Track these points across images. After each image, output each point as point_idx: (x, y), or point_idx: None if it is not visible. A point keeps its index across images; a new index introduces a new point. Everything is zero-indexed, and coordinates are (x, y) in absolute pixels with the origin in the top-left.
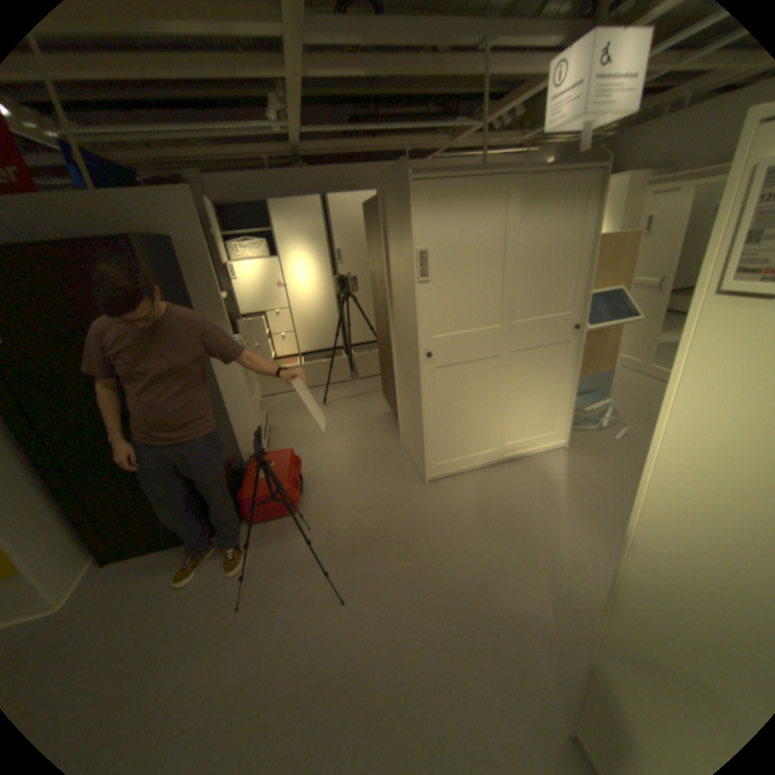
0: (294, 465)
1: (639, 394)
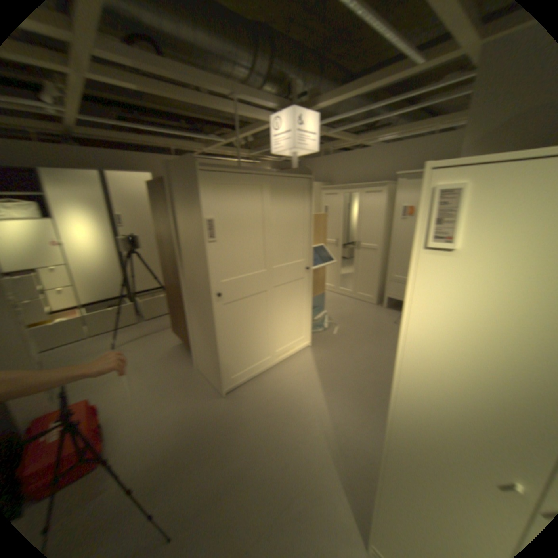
0: (94, 415)
1: (338, 306)
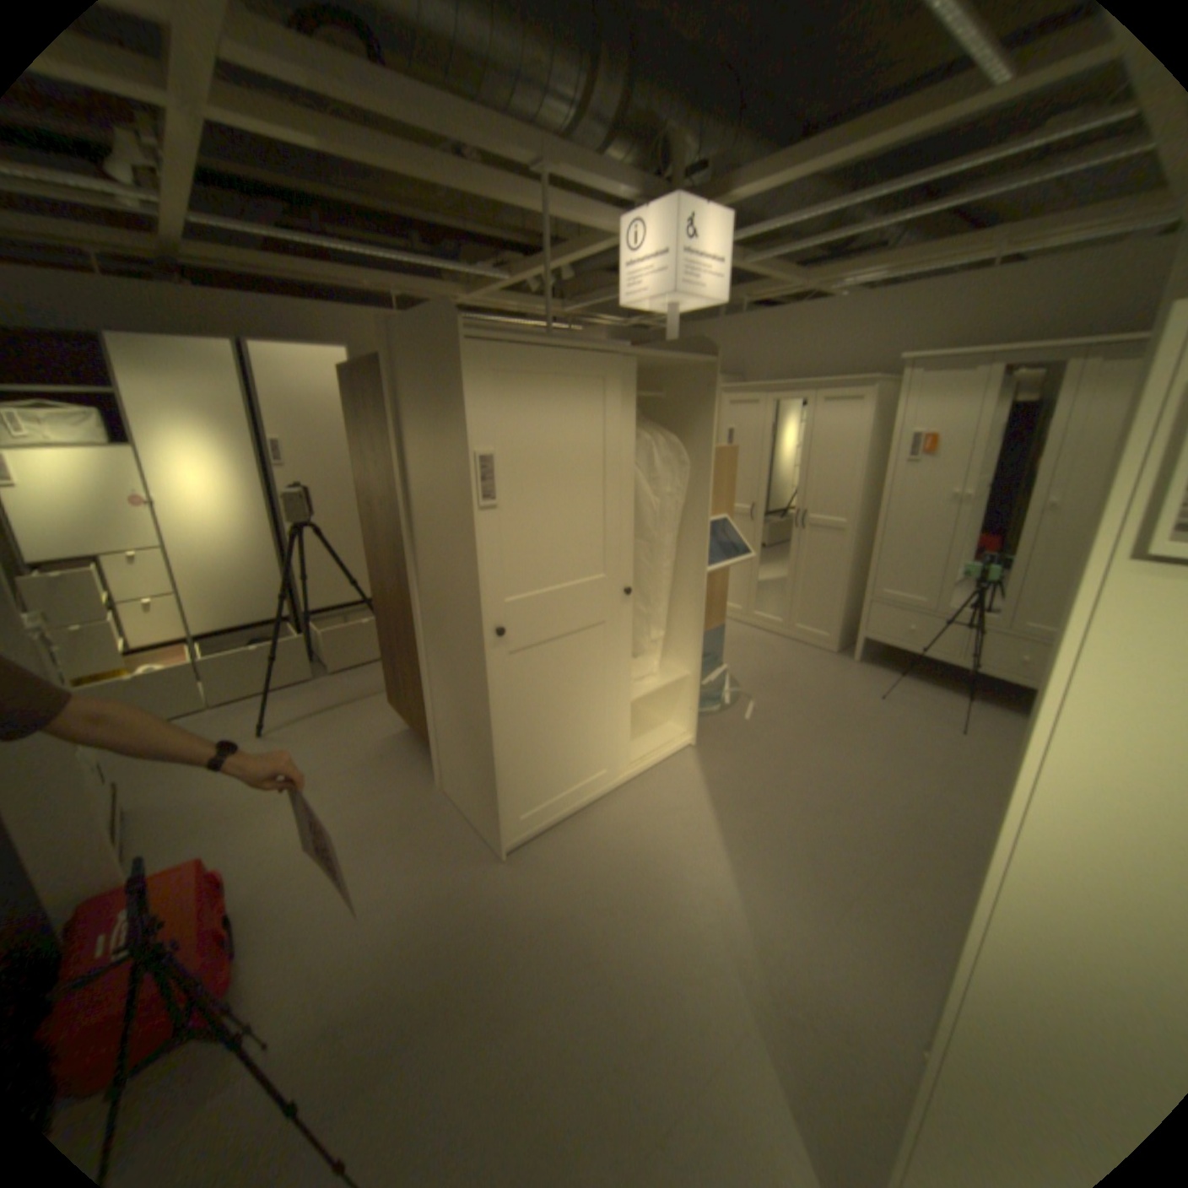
0: (207, 898)
1: (749, 653)
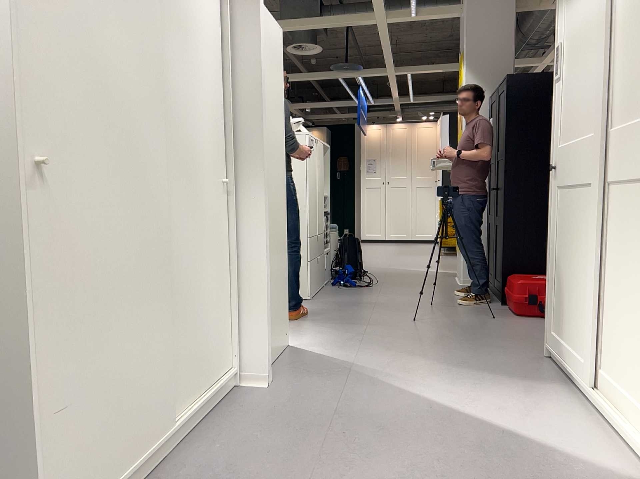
0: None
1: None
